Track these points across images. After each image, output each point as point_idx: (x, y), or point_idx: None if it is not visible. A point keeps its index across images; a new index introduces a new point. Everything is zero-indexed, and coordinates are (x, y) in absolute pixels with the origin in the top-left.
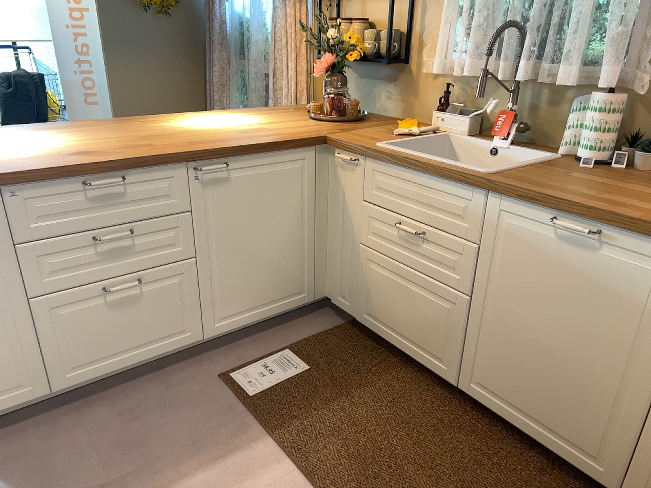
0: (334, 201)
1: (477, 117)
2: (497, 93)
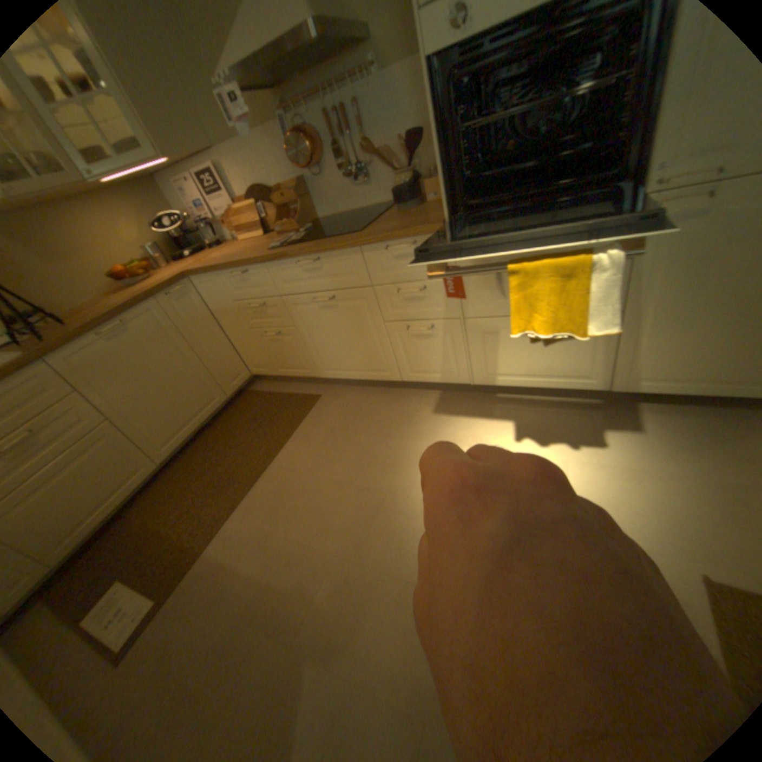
0: None
1: None
2: None
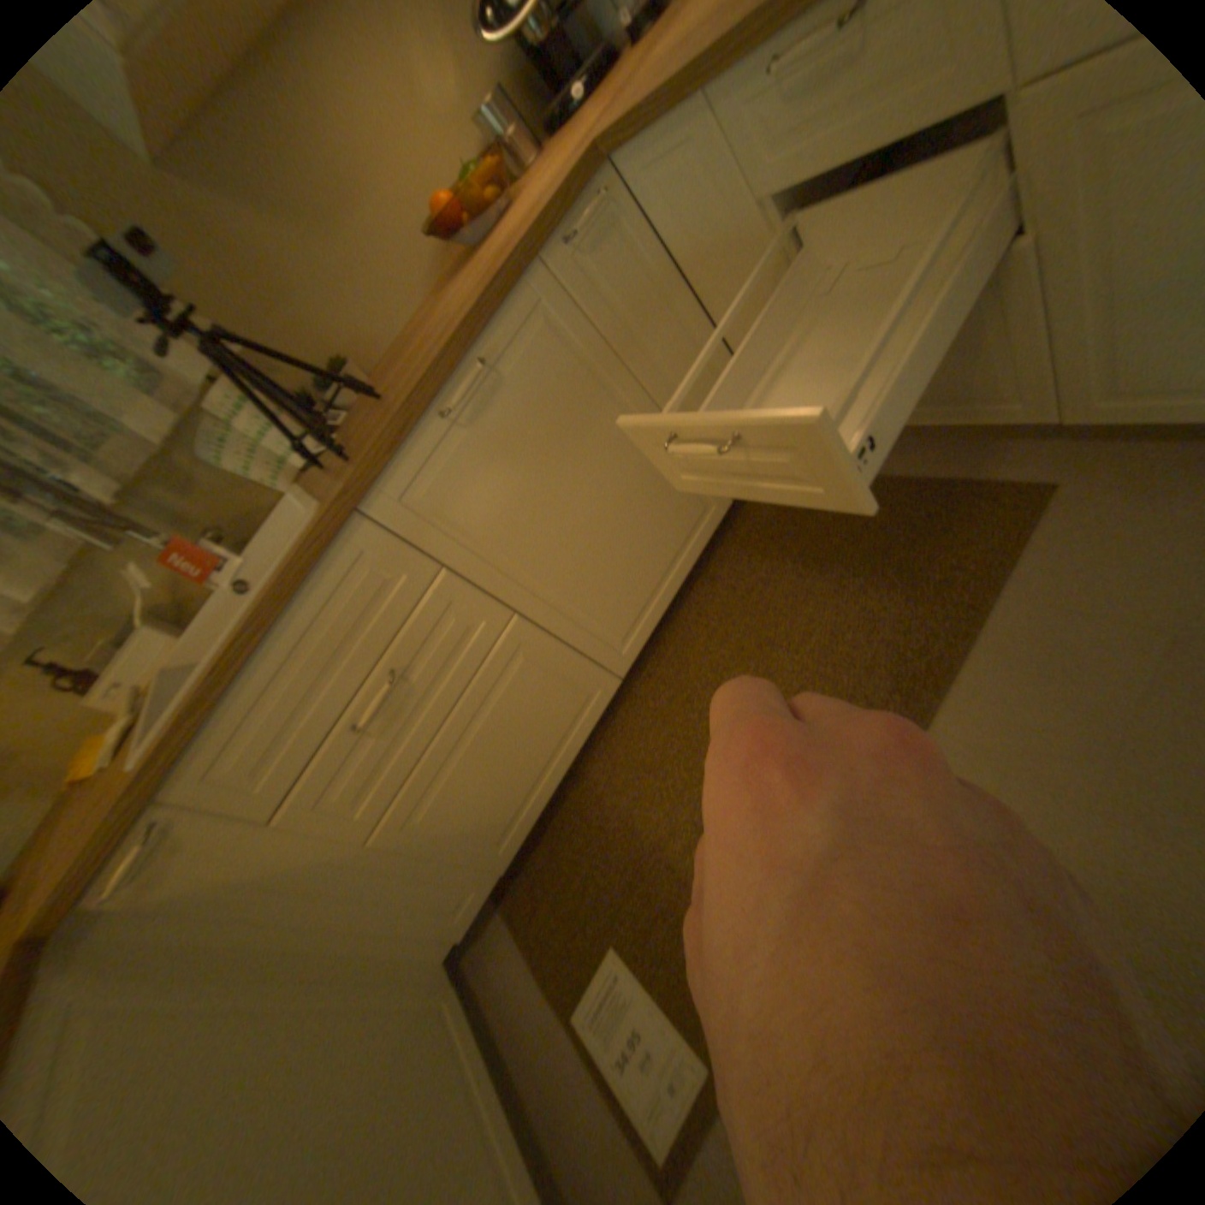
0: (239, 920)
1: (149, 615)
2: (112, 569)
